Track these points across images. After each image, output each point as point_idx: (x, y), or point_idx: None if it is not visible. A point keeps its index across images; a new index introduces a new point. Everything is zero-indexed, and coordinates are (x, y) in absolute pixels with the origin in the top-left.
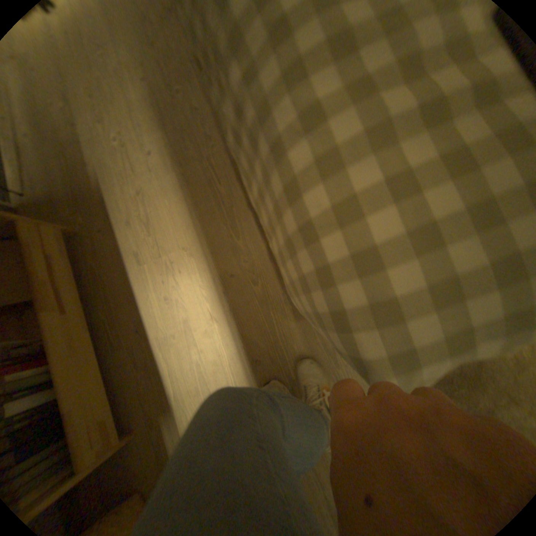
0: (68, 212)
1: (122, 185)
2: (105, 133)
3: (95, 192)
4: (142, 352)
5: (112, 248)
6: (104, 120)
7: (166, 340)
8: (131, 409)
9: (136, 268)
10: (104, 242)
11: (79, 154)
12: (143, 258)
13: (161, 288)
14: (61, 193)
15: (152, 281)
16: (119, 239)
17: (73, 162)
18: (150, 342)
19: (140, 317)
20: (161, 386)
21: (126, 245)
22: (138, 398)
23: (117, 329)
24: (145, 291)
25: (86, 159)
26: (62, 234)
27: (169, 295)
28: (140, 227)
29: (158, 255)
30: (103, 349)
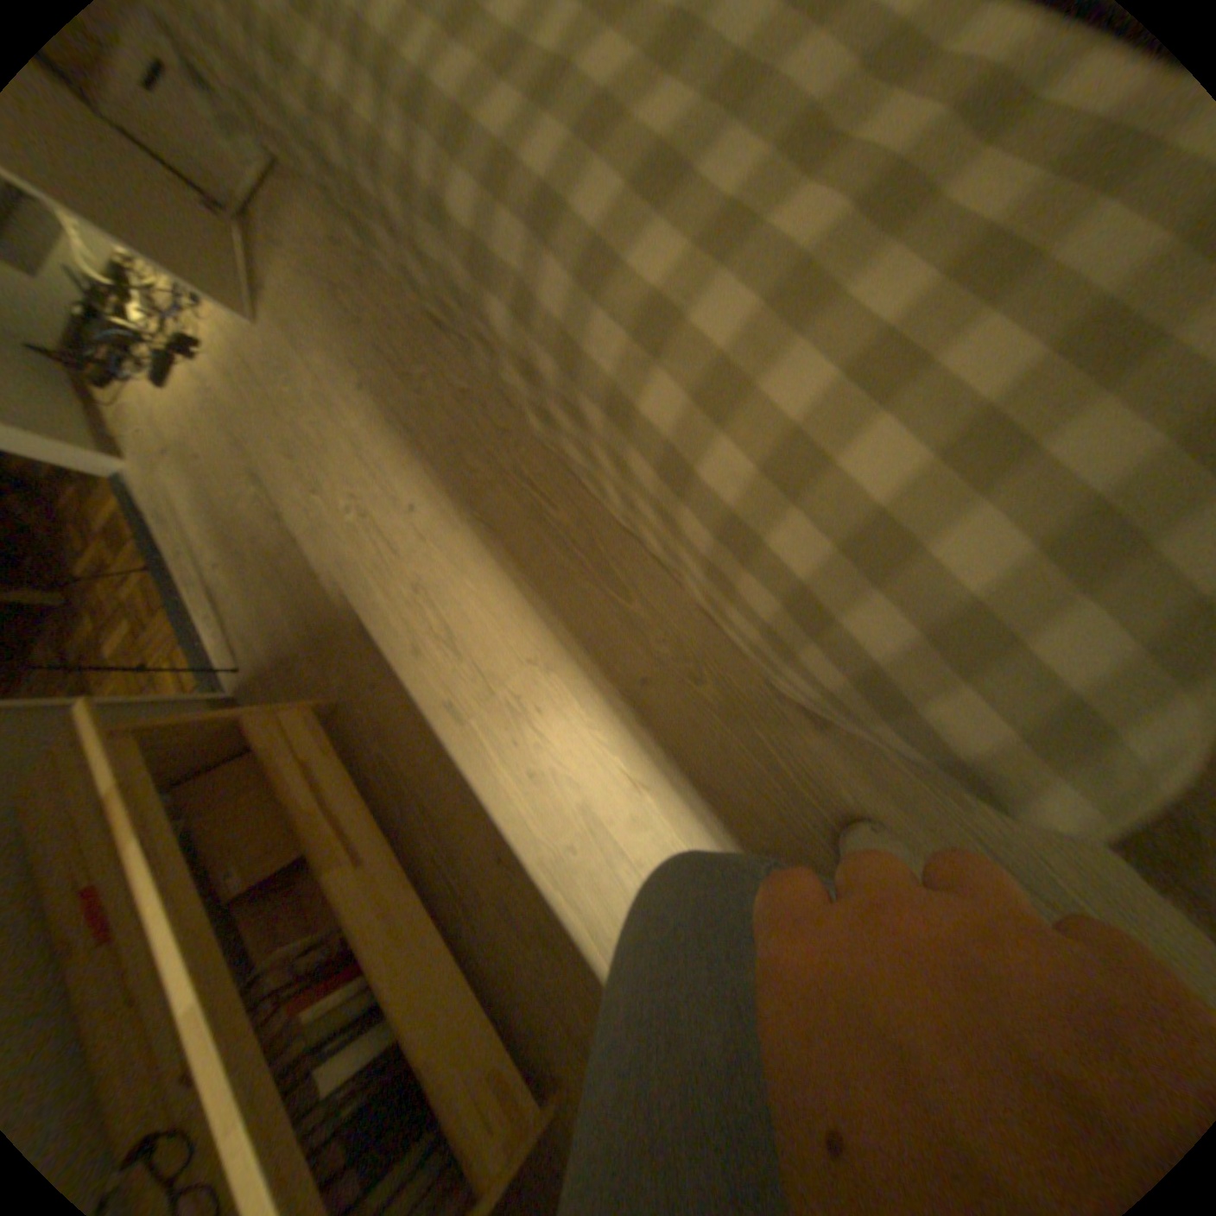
0: (315, 670)
1: (386, 584)
2: (331, 505)
3: (345, 615)
4: (523, 900)
5: (405, 708)
6: (323, 484)
7: (559, 860)
8: (540, 1031)
9: (457, 730)
10: (388, 701)
11: (302, 559)
12: (463, 707)
13: (515, 755)
14: (294, 639)
15: (495, 747)
16: (411, 686)
17: (297, 578)
18: (530, 875)
19: (495, 828)
20: (585, 965)
21: (427, 693)
22: (547, 1004)
23: (463, 866)
24: (489, 770)
25: (315, 563)
26: (316, 713)
27: (536, 764)
28: (440, 649)
29: (488, 691)
30: (450, 914)
